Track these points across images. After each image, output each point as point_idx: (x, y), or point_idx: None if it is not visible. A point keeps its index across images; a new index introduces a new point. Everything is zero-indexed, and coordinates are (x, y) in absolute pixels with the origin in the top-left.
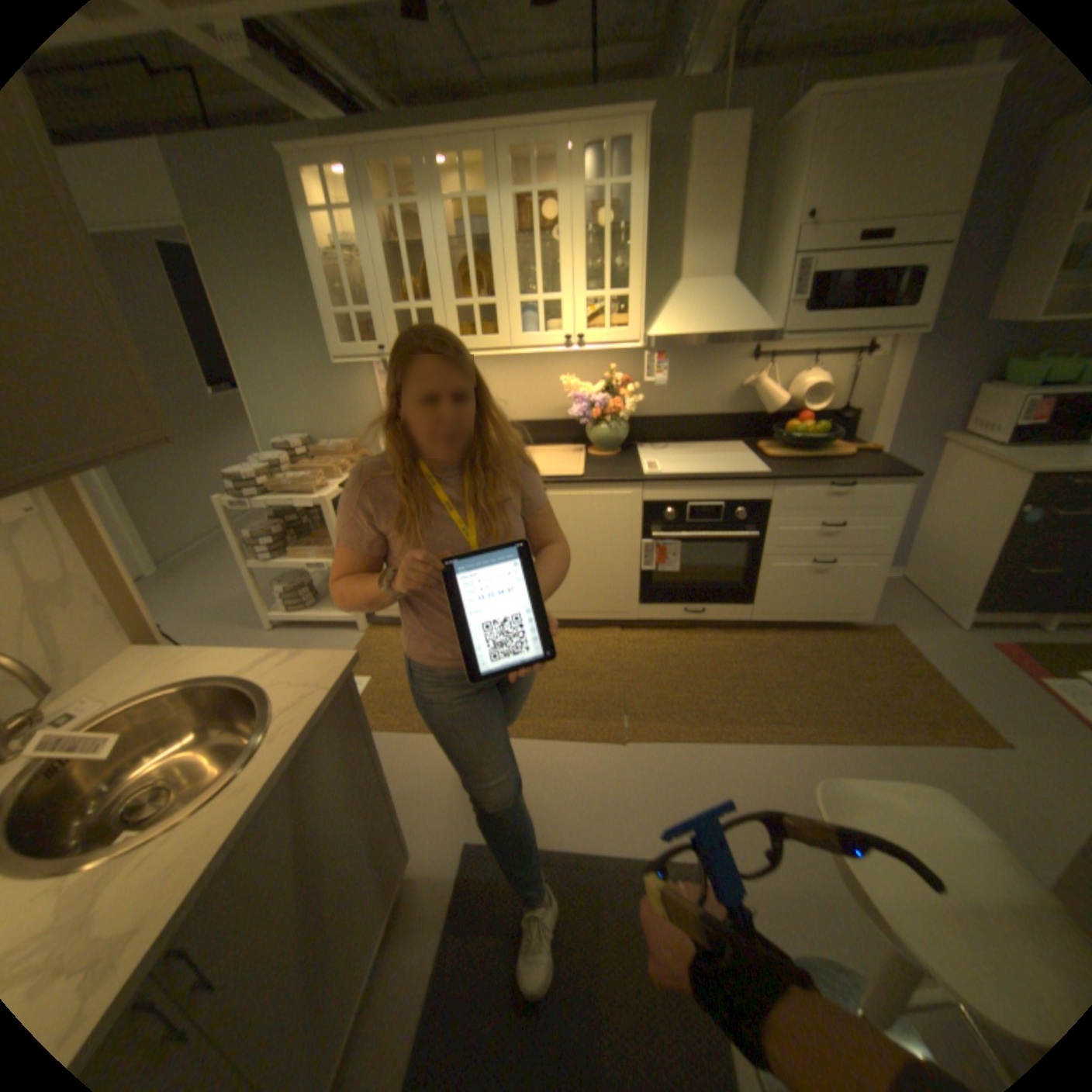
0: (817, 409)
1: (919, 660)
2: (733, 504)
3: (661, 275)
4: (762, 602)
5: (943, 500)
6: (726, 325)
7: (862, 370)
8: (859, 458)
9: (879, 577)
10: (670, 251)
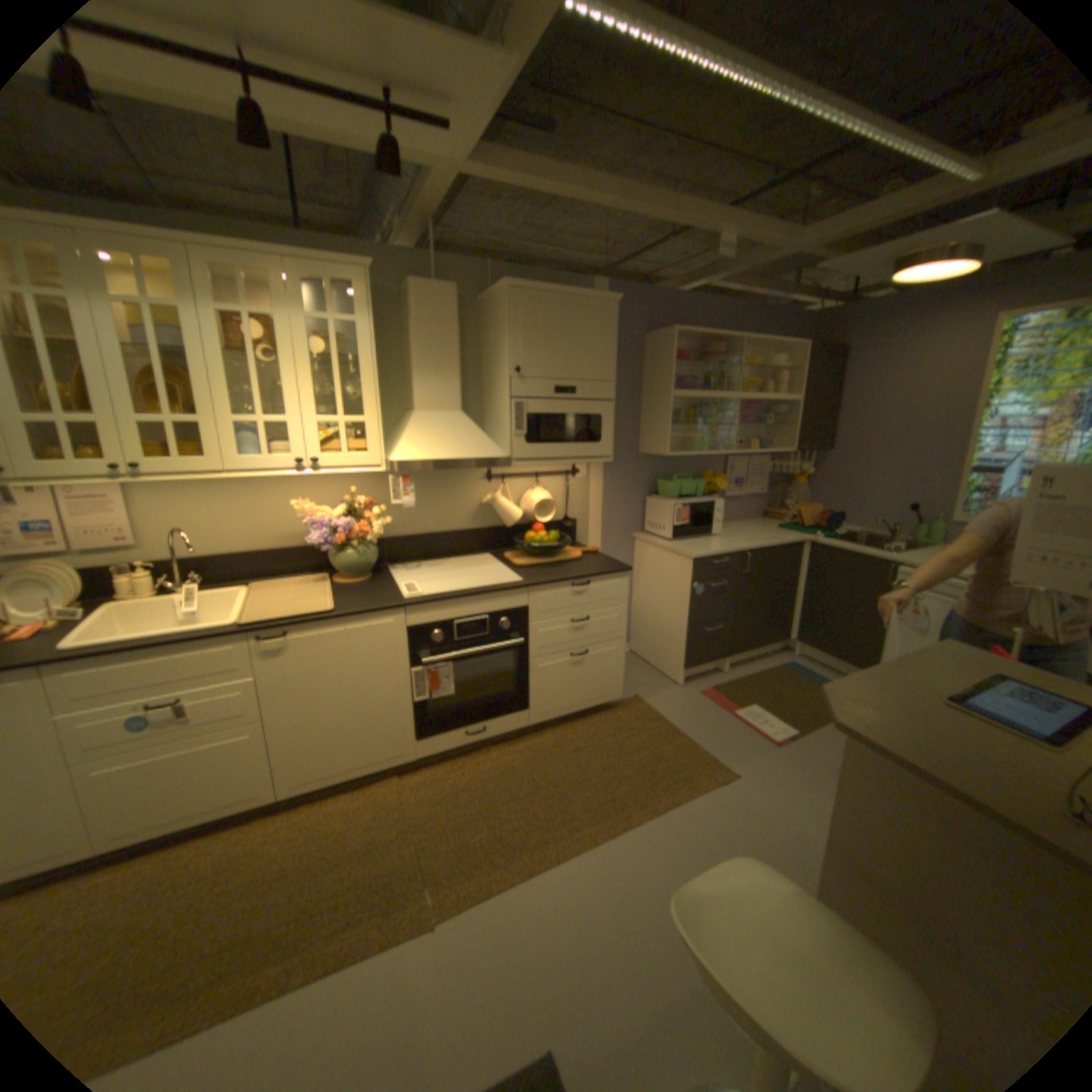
0: (544, 521)
1: (661, 722)
2: (495, 615)
3: (392, 405)
4: (535, 704)
5: (641, 584)
6: (463, 453)
7: (570, 488)
8: (584, 559)
9: (619, 658)
10: (398, 385)
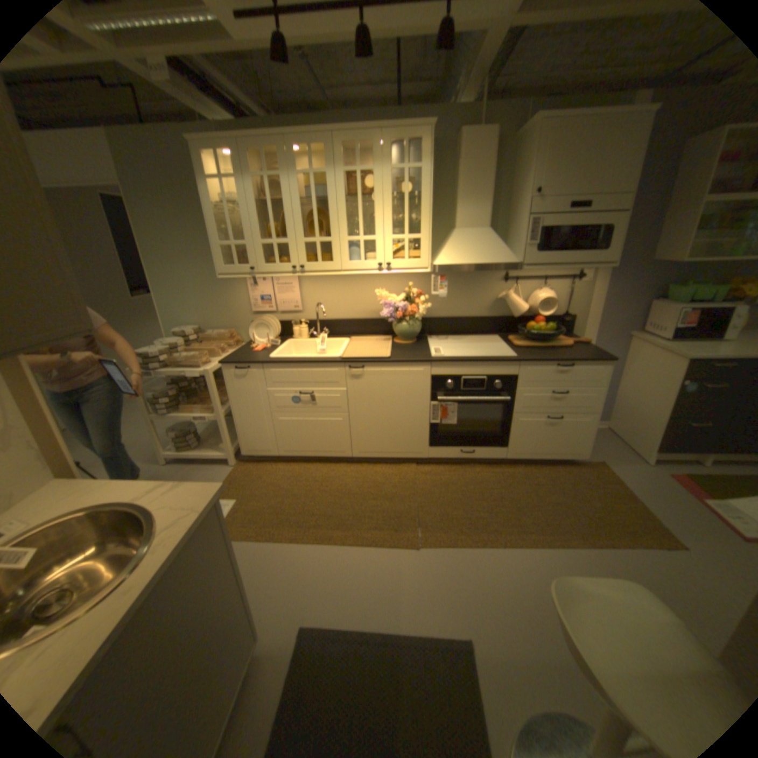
0: (546, 315)
1: (621, 487)
2: (492, 378)
3: (442, 225)
4: (514, 445)
5: (632, 376)
6: (485, 259)
7: (575, 289)
8: (576, 347)
9: (592, 429)
10: (448, 210)
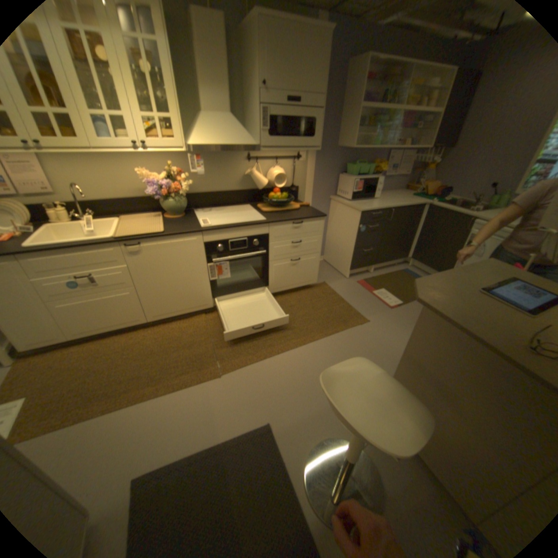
0: (280, 187)
1: (334, 295)
2: (251, 238)
3: (188, 108)
4: (272, 284)
5: (332, 225)
6: (231, 141)
7: (296, 167)
8: (301, 210)
9: (316, 263)
10: (191, 93)
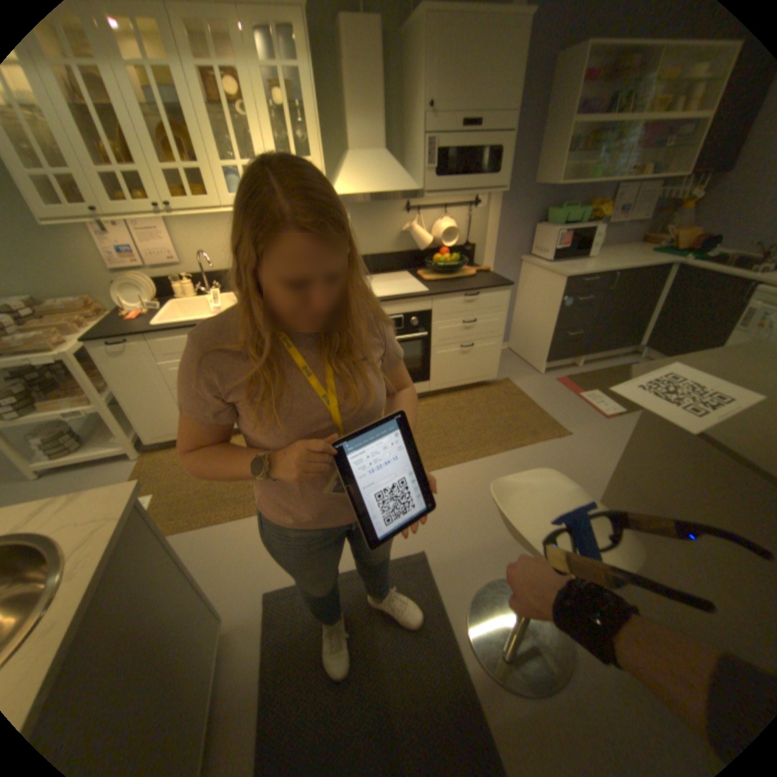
0: (449, 245)
1: (522, 396)
2: (408, 316)
3: (333, 146)
4: (434, 377)
5: (523, 298)
6: (386, 186)
7: (472, 217)
8: (478, 276)
9: (497, 350)
10: (336, 127)
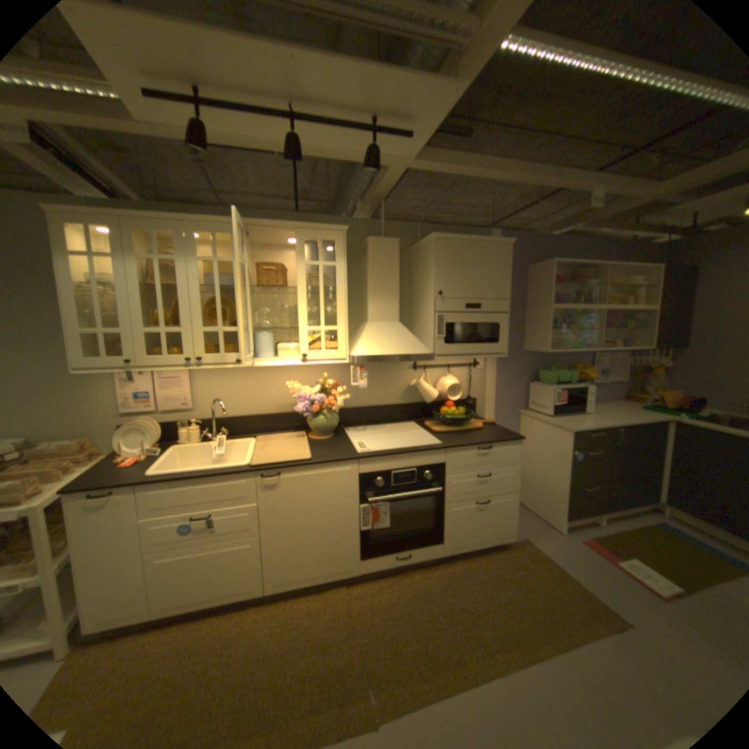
0: (454, 399)
1: (552, 566)
2: (421, 469)
3: (352, 319)
4: (449, 540)
5: (527, 450)
6: (401, 350)
7: (472, 376)
8: (486, 429)
9: (515, 508)
10: (357, 305)
